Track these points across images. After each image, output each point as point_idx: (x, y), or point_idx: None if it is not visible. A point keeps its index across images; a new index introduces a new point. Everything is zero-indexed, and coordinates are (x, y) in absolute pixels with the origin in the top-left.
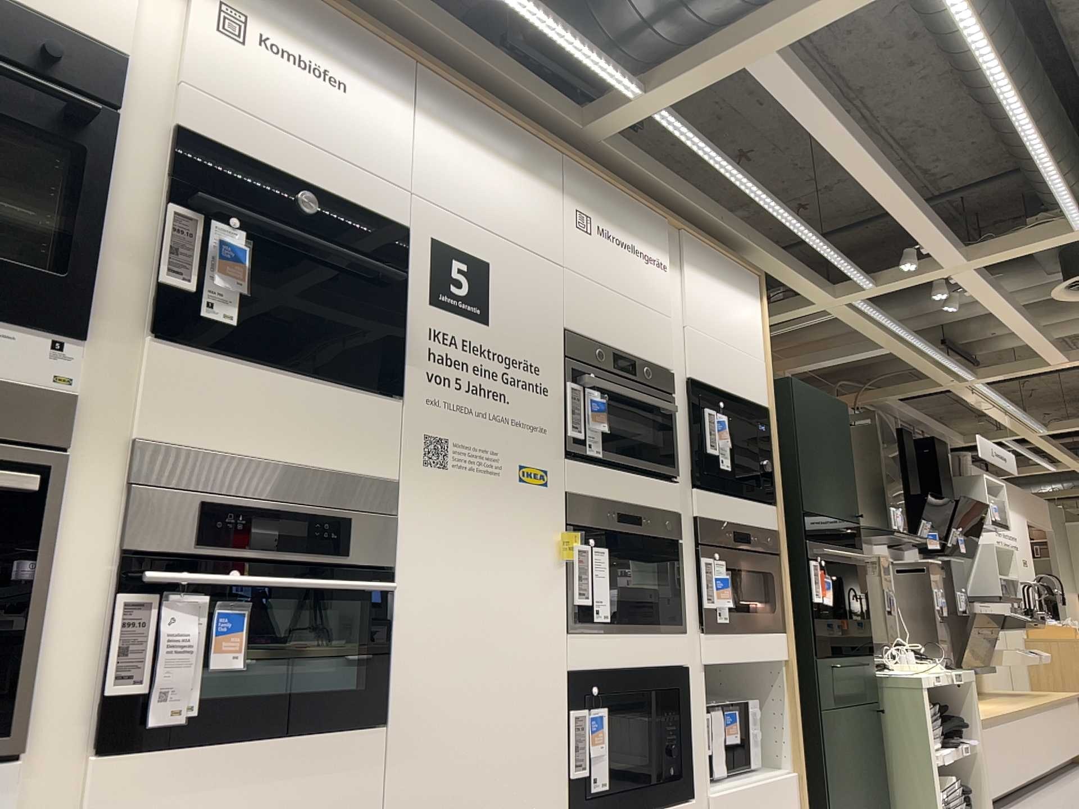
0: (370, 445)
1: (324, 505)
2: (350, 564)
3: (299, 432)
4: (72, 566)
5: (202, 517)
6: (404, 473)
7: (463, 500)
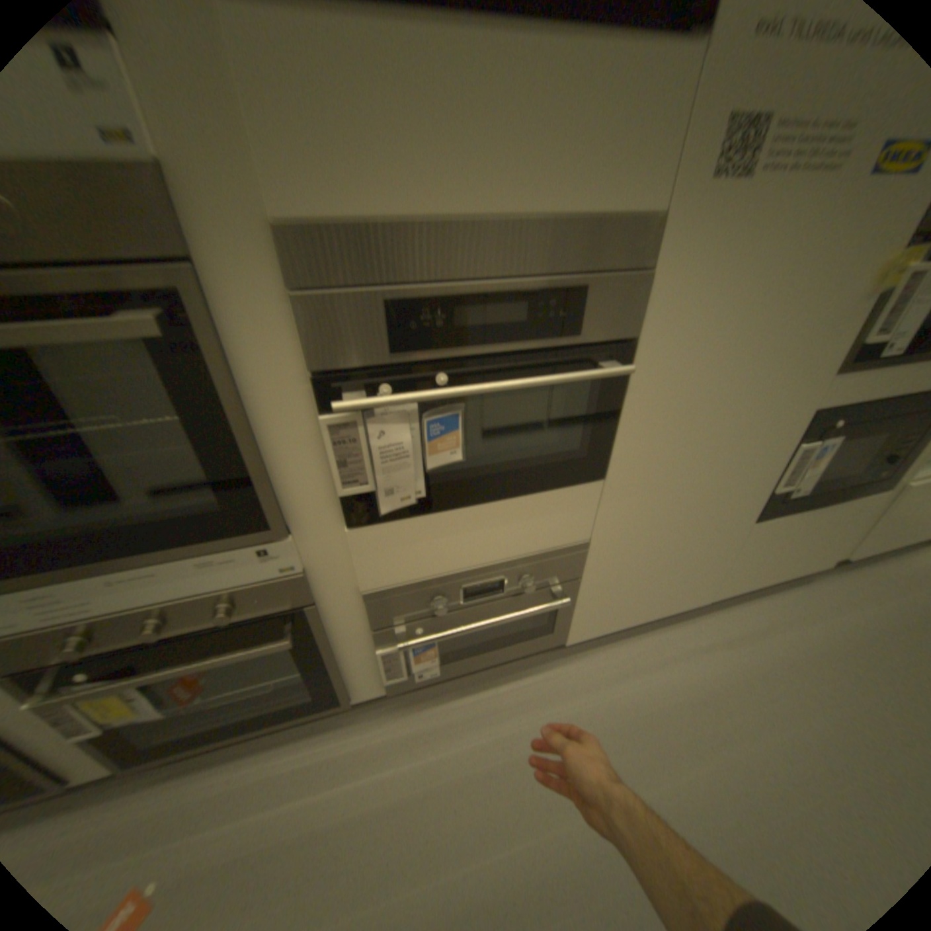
0: (633, 156)
1: (554, 272)
2: (583, 340)
3: (516, 155)
4: (269, 392)
5: (392, 319)
6: (682, 196)
7: (764, 222)
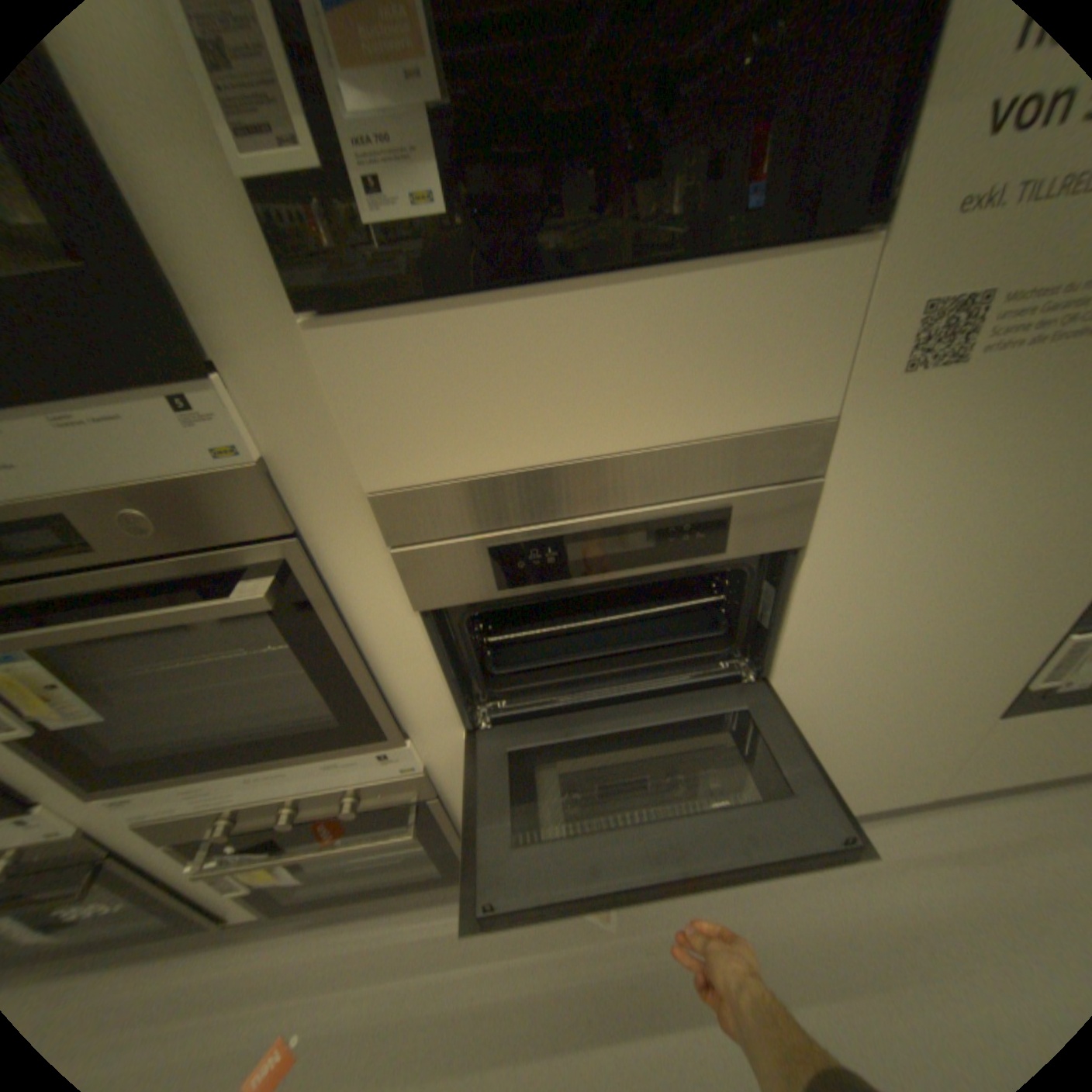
0: (786, 370)
1: (687, 495)
2: (731, 554)
3: (629, 395)
4: (377, 625)
5: (497, 560)
6: (861, 398)
7: (993, 406)
